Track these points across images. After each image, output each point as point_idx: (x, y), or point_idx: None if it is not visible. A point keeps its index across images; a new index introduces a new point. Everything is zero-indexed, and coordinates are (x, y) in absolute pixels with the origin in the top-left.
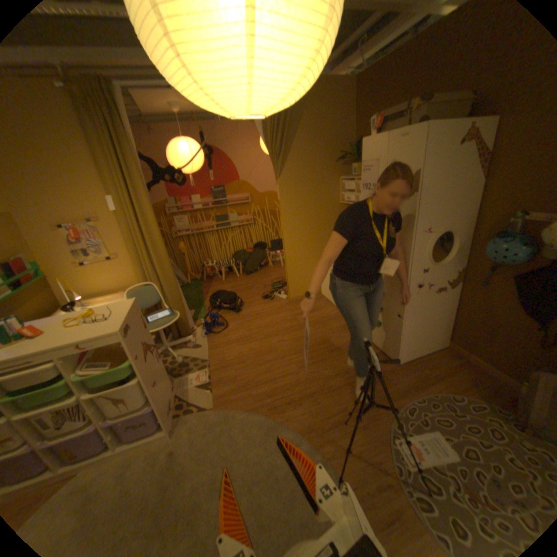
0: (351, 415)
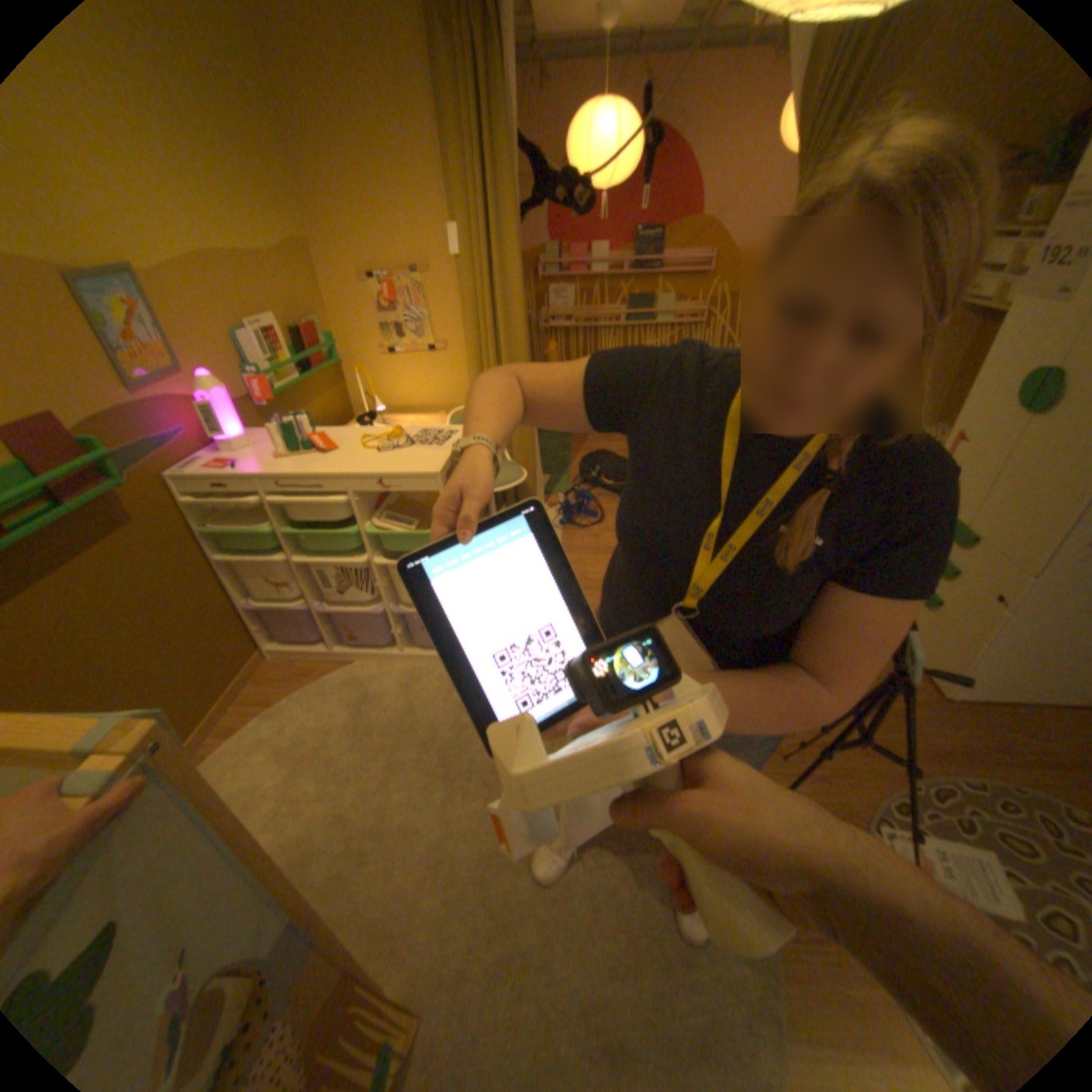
0: (802, 749)
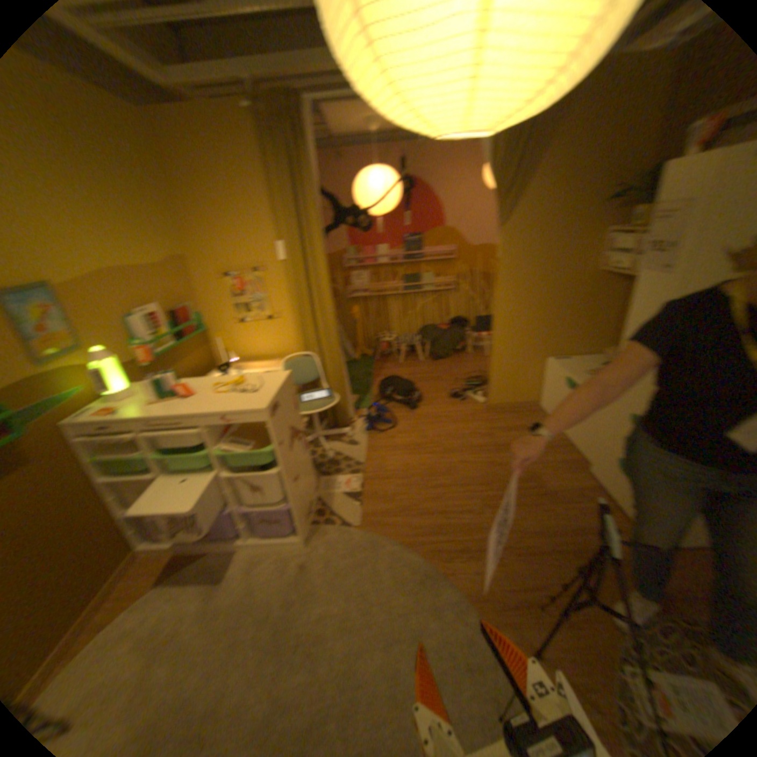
0: (555, 600)
